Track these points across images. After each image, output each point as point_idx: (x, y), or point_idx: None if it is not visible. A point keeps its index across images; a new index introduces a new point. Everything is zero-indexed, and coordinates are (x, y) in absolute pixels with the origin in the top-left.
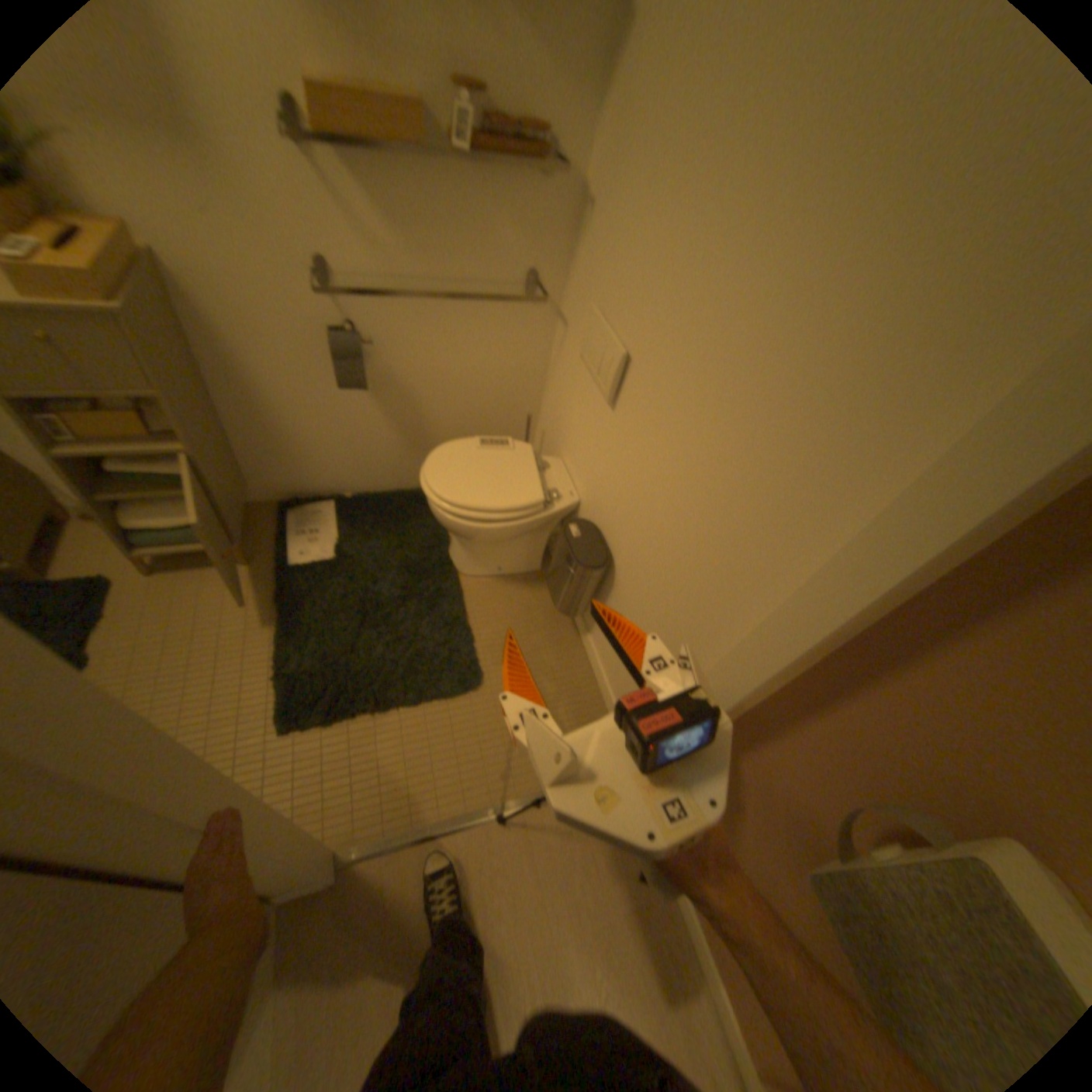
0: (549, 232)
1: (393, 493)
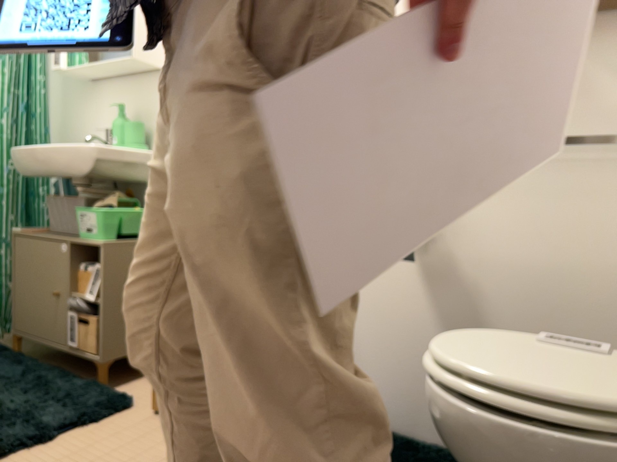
0: None
1: (427, 447)
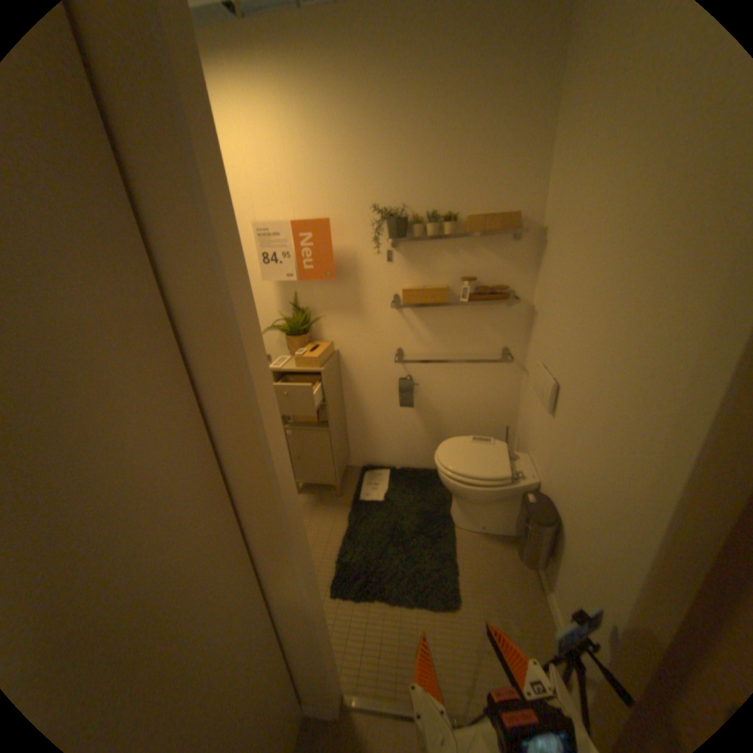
0: (513, 330)
1: (422, 471)
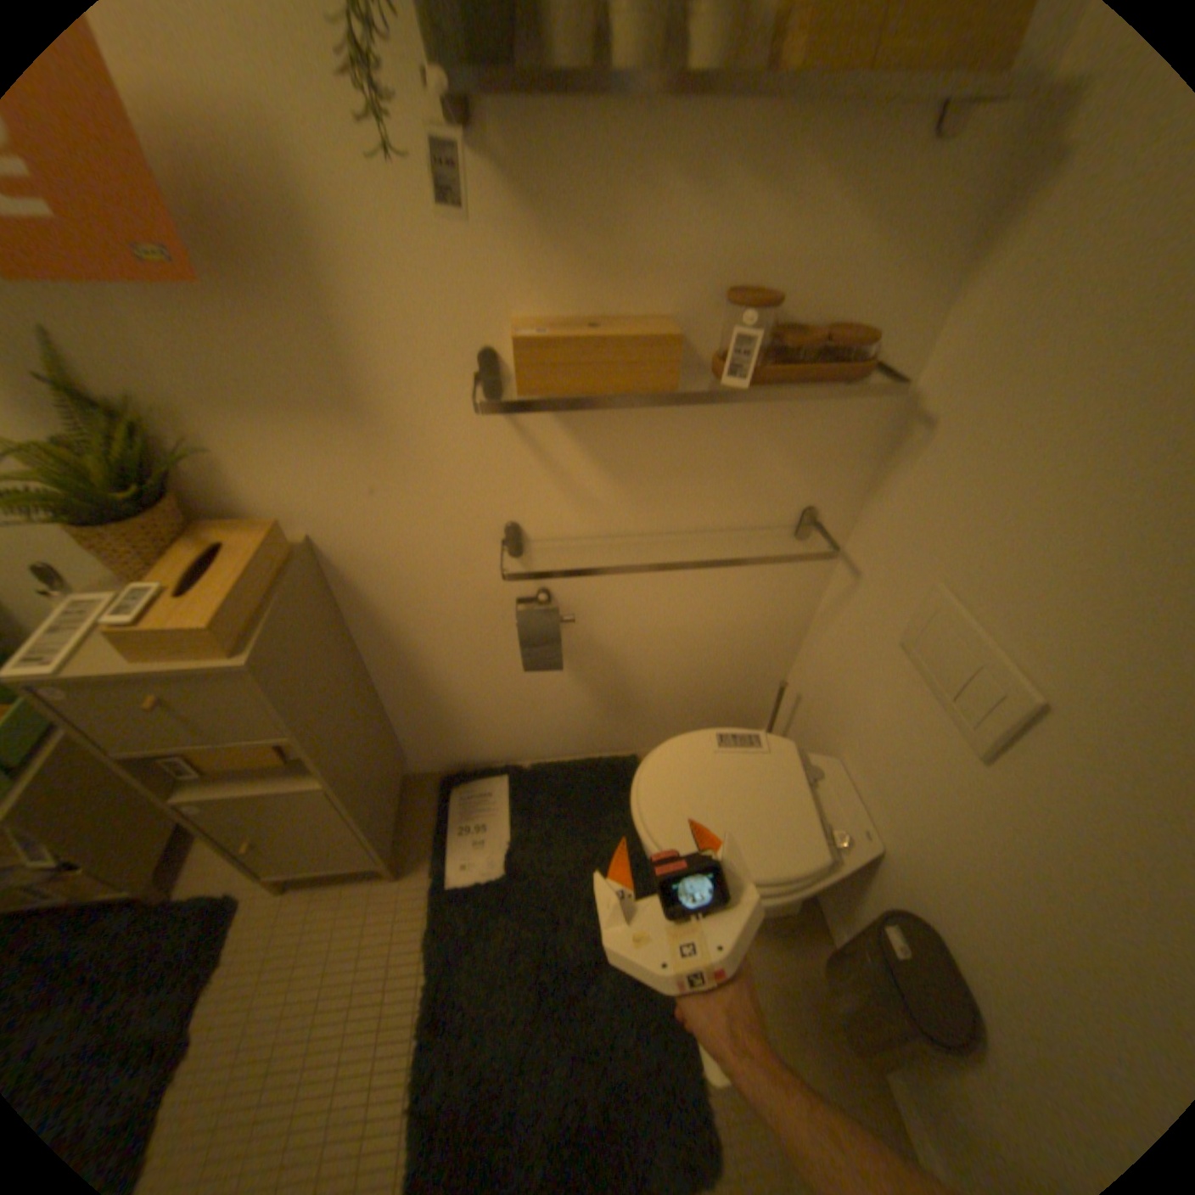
0: (843, 457)
1: (582, 765)
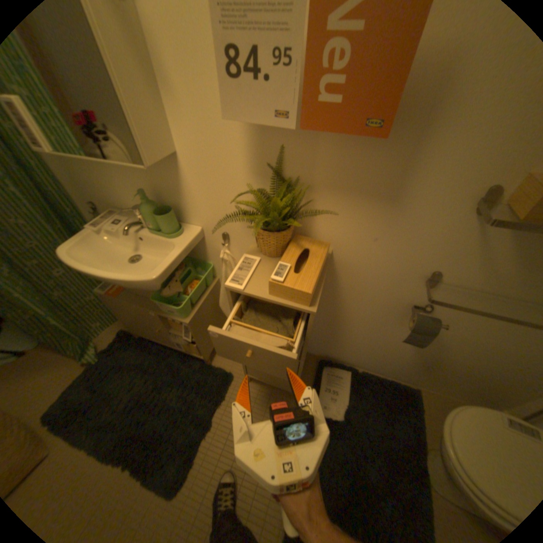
0: None
1: (391, 383)
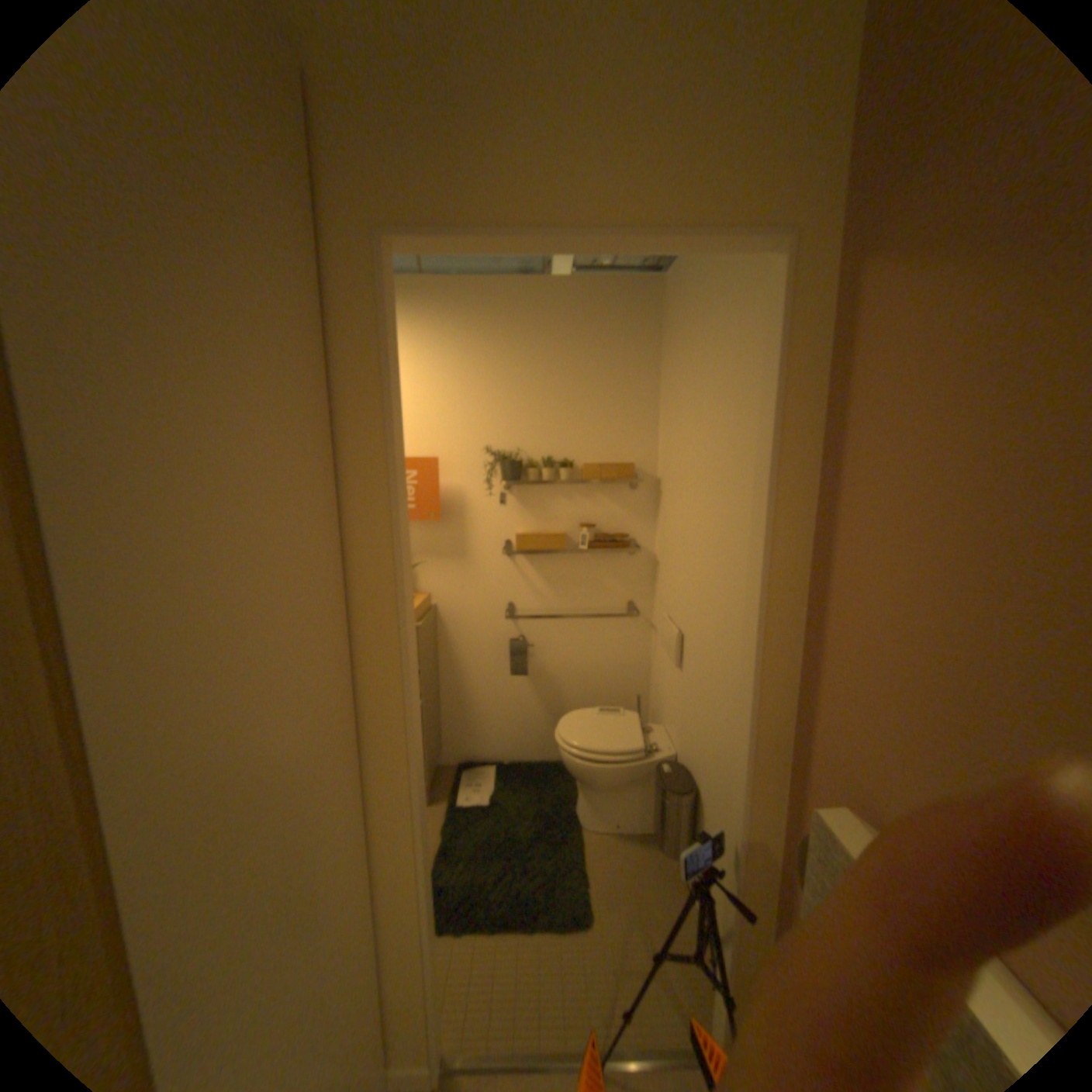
0: (638, 583)
1: (540, 765)
